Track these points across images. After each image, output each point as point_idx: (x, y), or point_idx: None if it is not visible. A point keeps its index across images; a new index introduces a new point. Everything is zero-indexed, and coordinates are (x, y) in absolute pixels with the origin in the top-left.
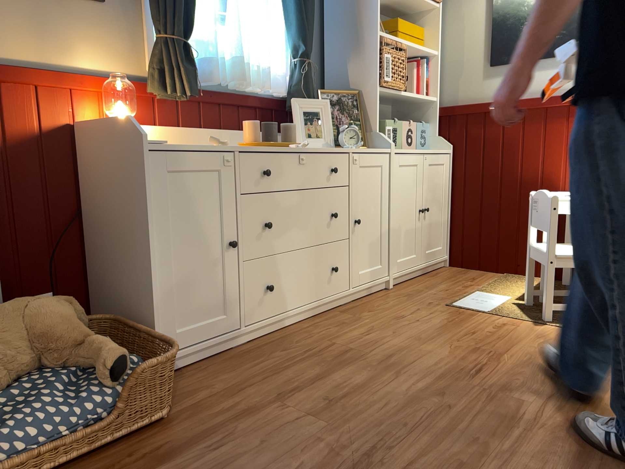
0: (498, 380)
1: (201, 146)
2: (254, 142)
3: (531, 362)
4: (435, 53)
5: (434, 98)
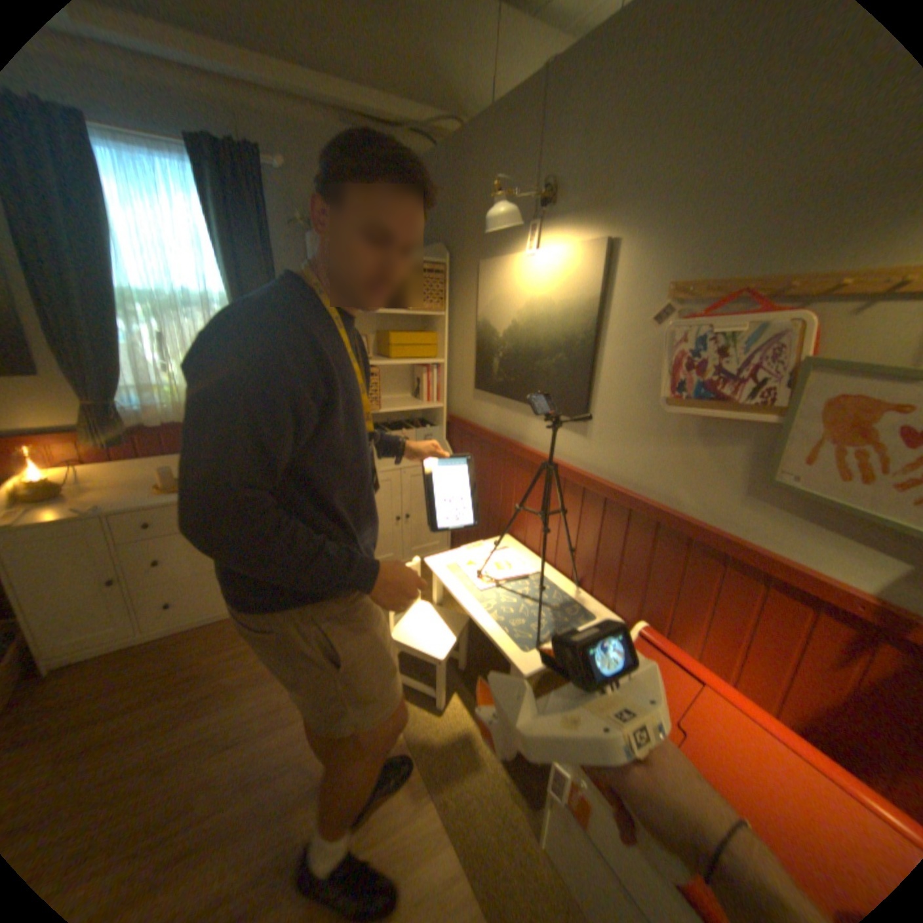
0: (224, 768)
1: (73, 514)
2: (159, 491)
3: (284, 751)
4: (439, 363)
5: (439, 407)
